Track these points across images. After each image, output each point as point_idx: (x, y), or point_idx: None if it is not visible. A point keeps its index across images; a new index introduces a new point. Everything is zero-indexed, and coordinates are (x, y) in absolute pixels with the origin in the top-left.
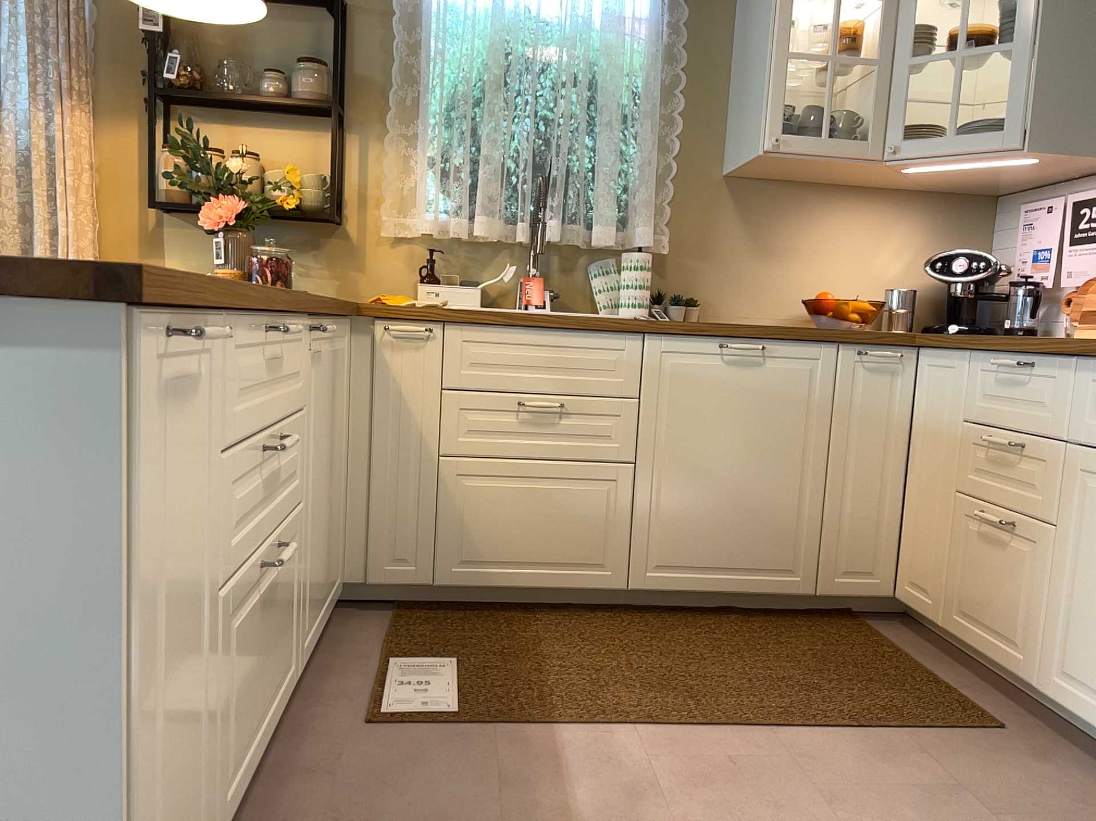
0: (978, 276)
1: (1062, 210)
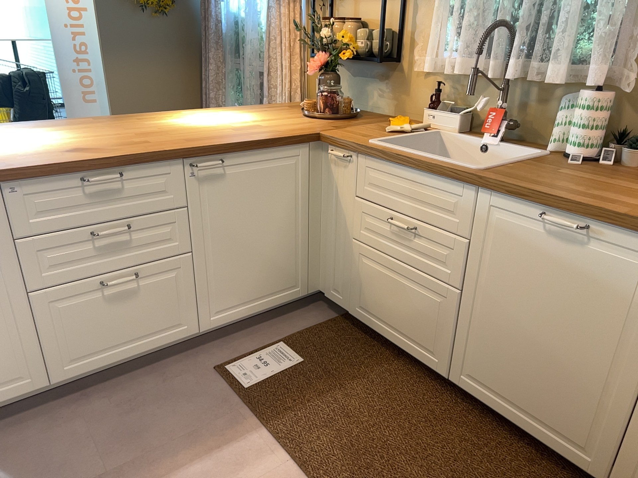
0: None
1: None
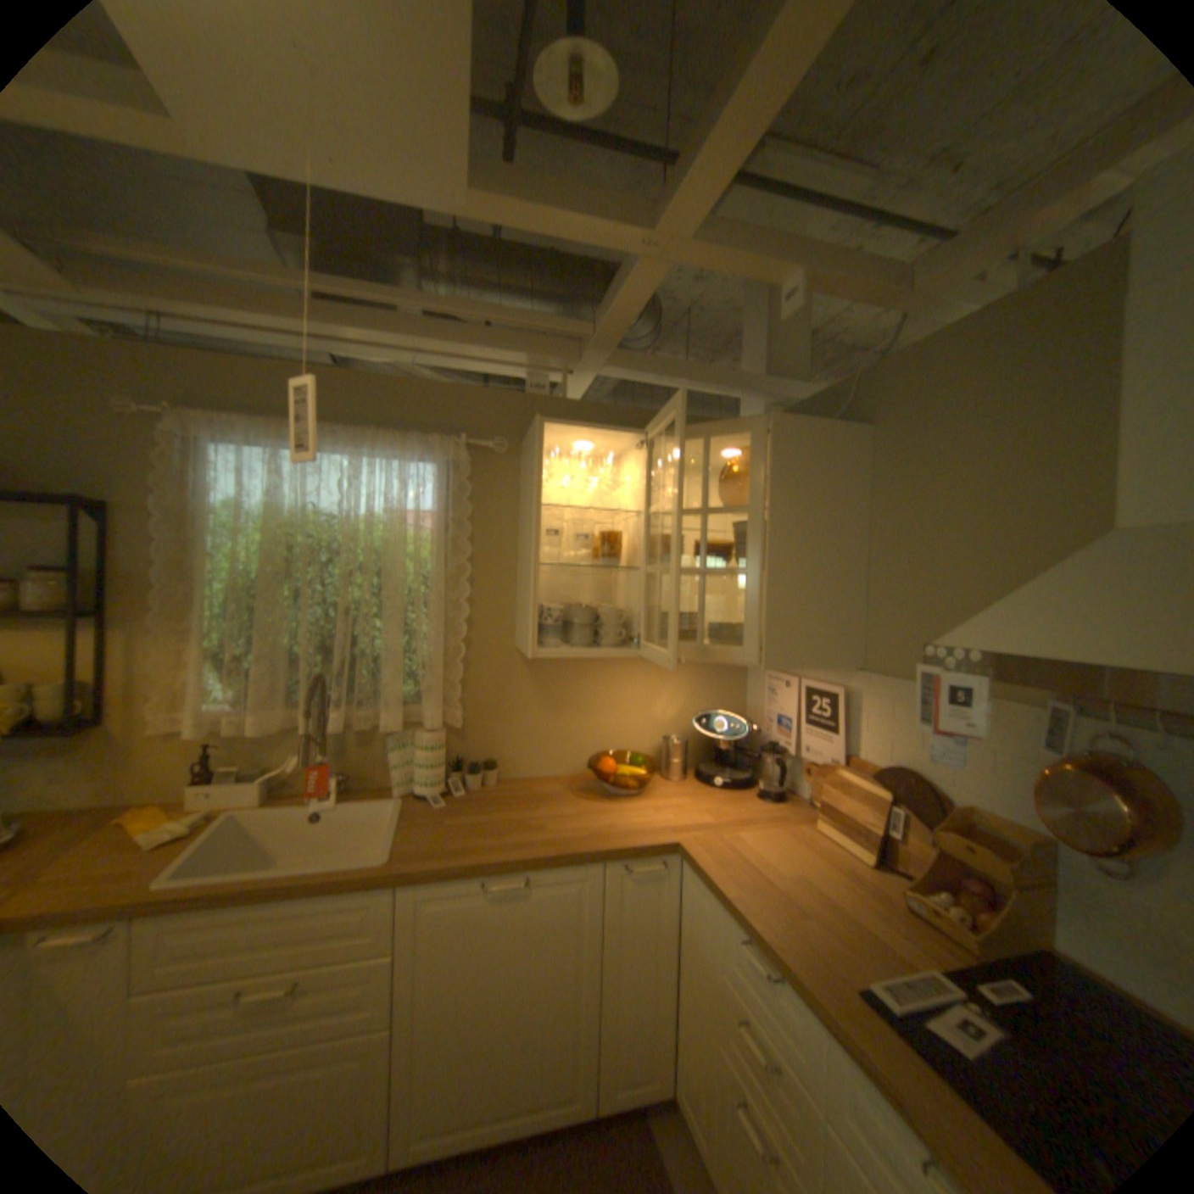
0: (734, 738)
1: (798, 690)
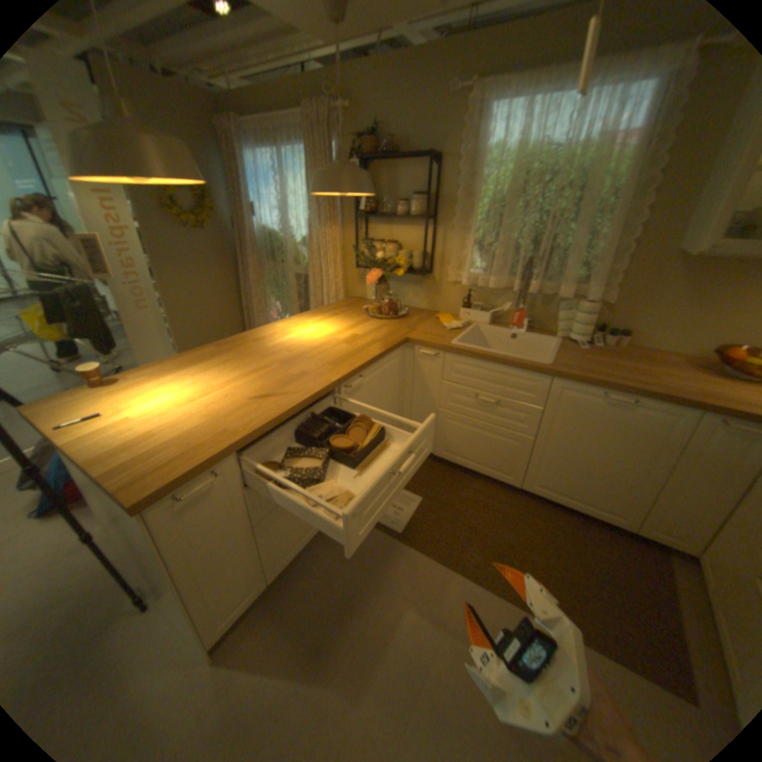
0: None
1: None
